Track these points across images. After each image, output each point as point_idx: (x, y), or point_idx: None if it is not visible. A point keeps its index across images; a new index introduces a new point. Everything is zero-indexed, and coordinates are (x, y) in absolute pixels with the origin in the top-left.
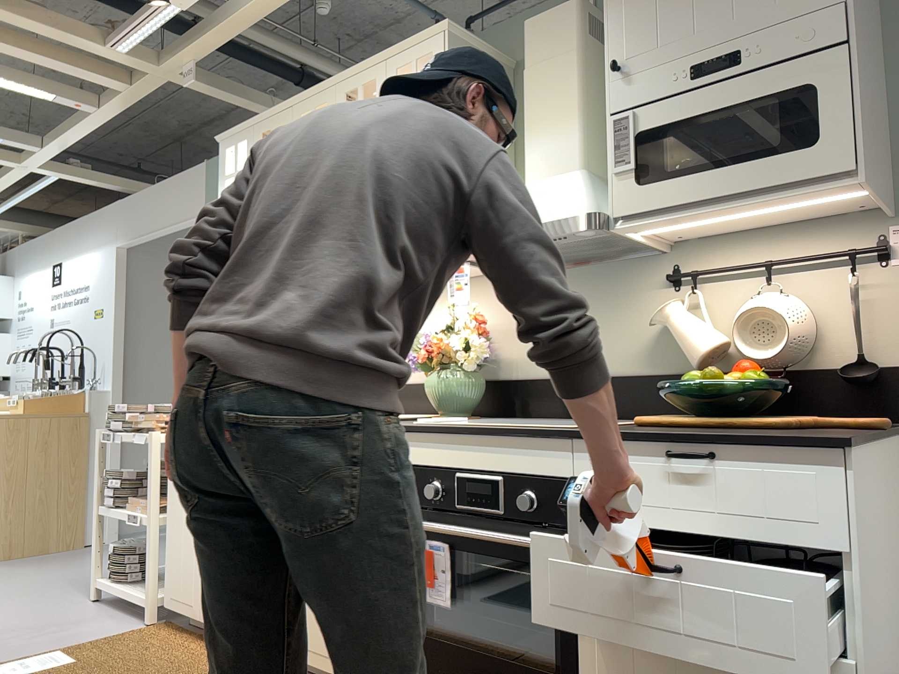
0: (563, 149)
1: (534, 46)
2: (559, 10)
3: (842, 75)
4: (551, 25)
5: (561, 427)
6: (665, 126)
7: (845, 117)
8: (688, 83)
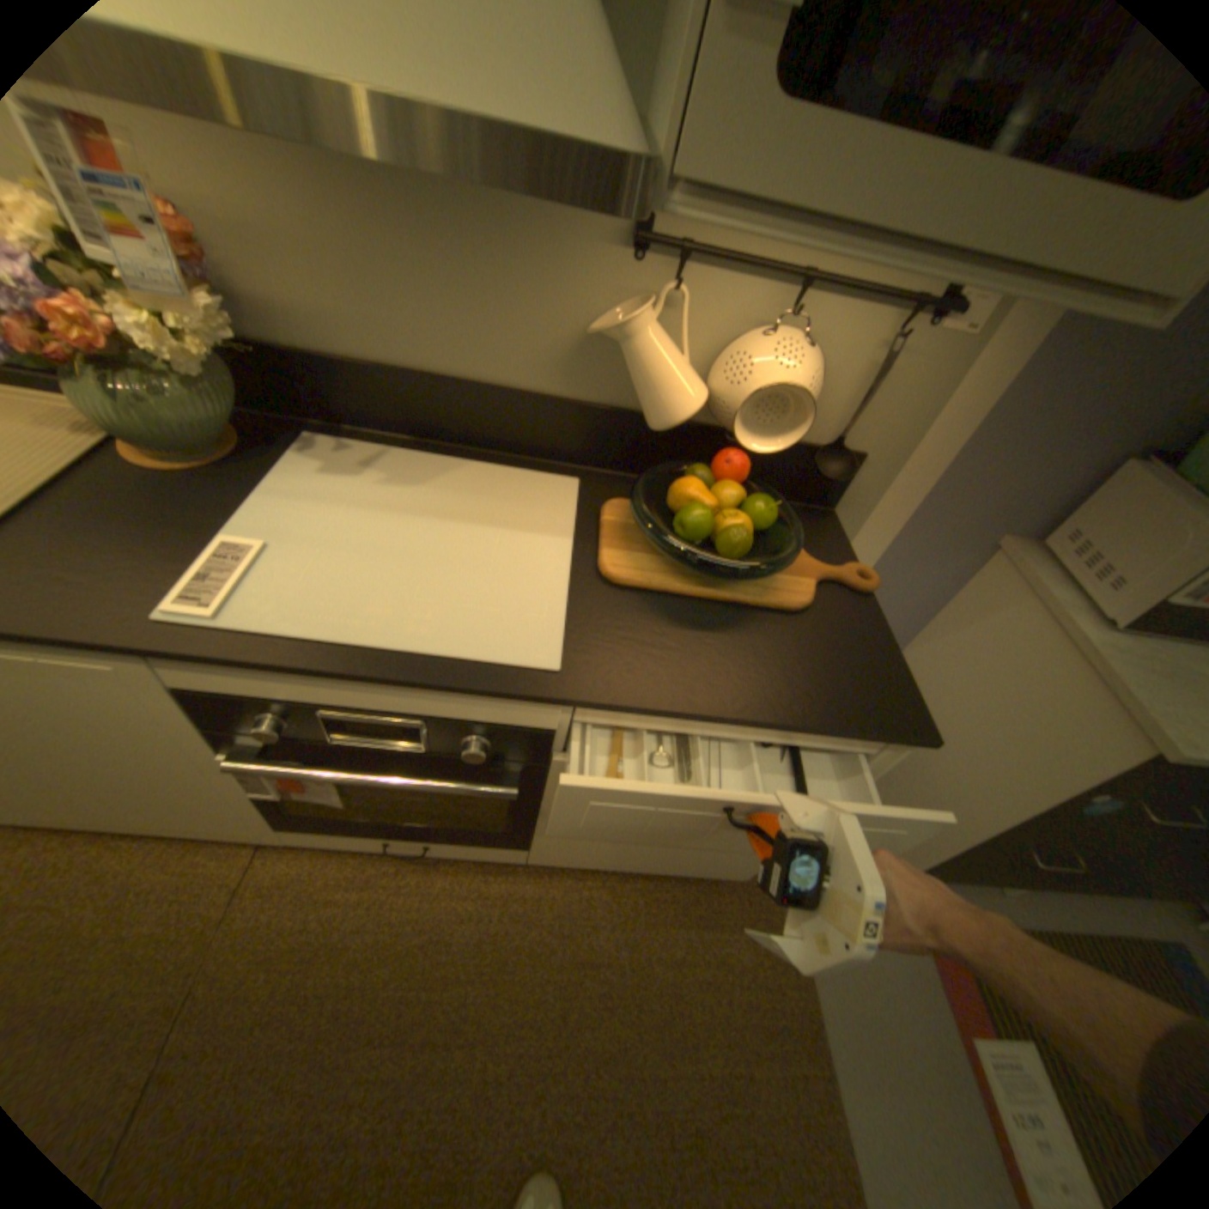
0: None
1: None
2: None
3: None
4: None
5: (526, 654)
6: None
7: None
8: None
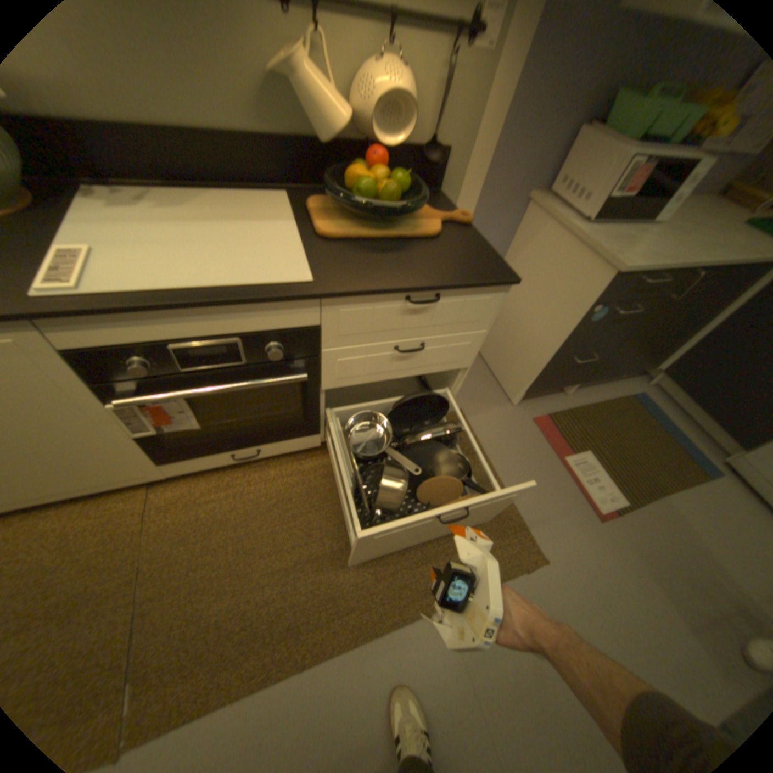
0: None
1: None
2: None
3: None
4: None
5: (289, 276)
6: None
7: None
8: None
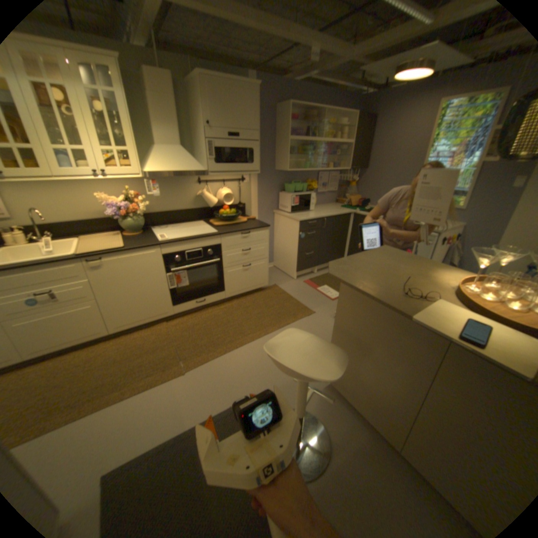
0: (173, 135)
1: (153, 82)
2: (164, 71)
3: (258, 148)
4: (160, 76)
5: (213, 232)
6: (222, 147)
7: (258, 158)
8: (228, 137)
